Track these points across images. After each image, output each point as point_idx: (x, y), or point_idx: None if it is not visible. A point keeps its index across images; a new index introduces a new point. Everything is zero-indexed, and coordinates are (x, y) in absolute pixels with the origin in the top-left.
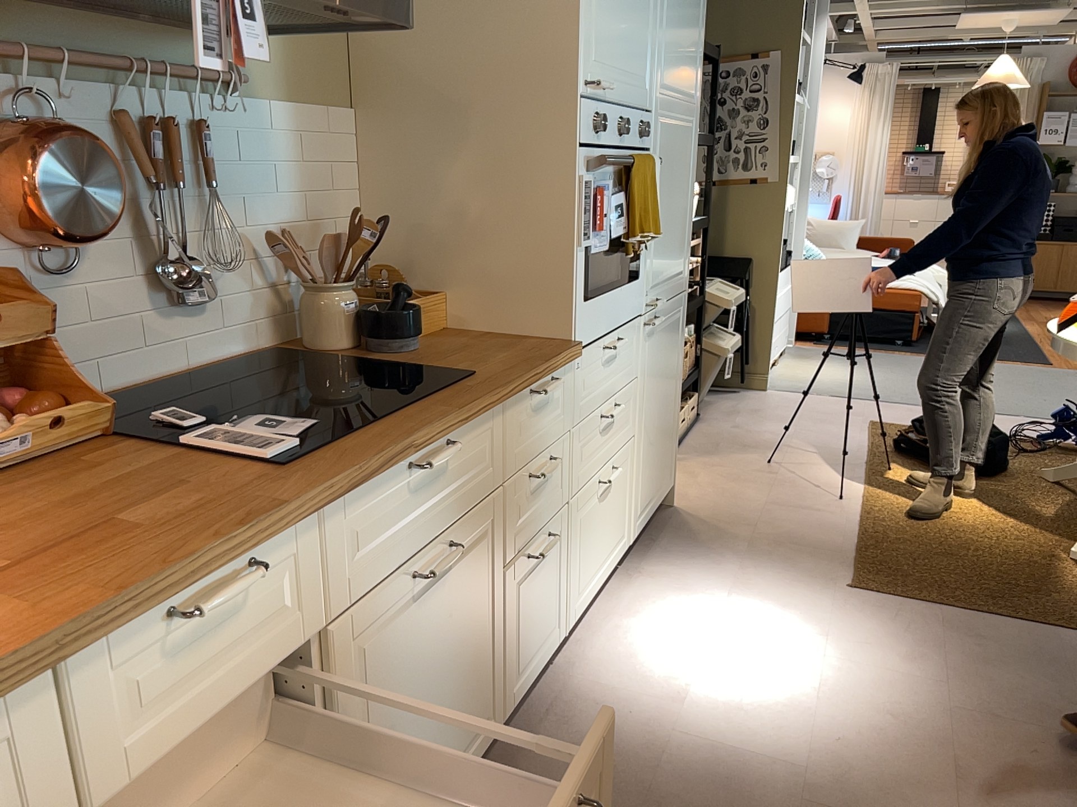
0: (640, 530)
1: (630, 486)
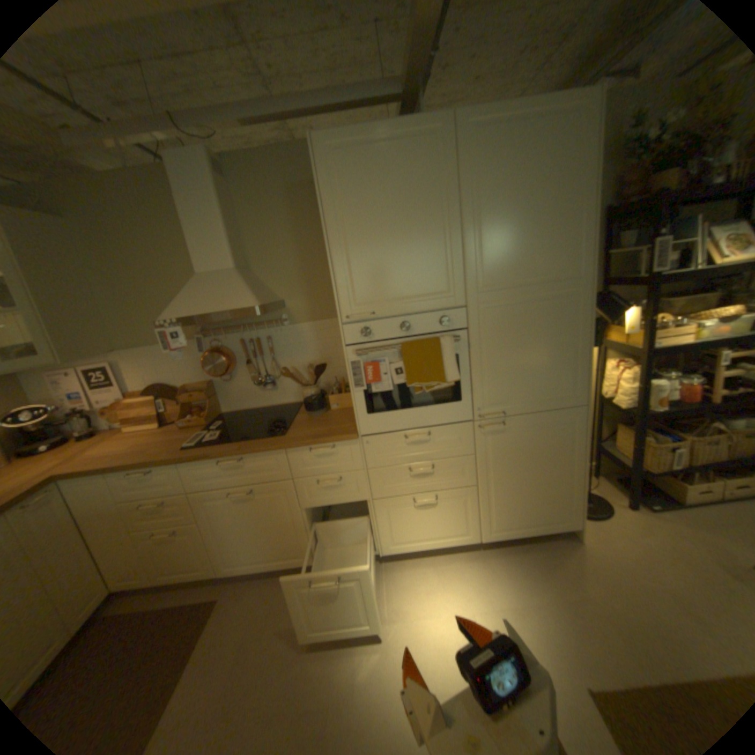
0: (502, 541)
1: (473, 512)
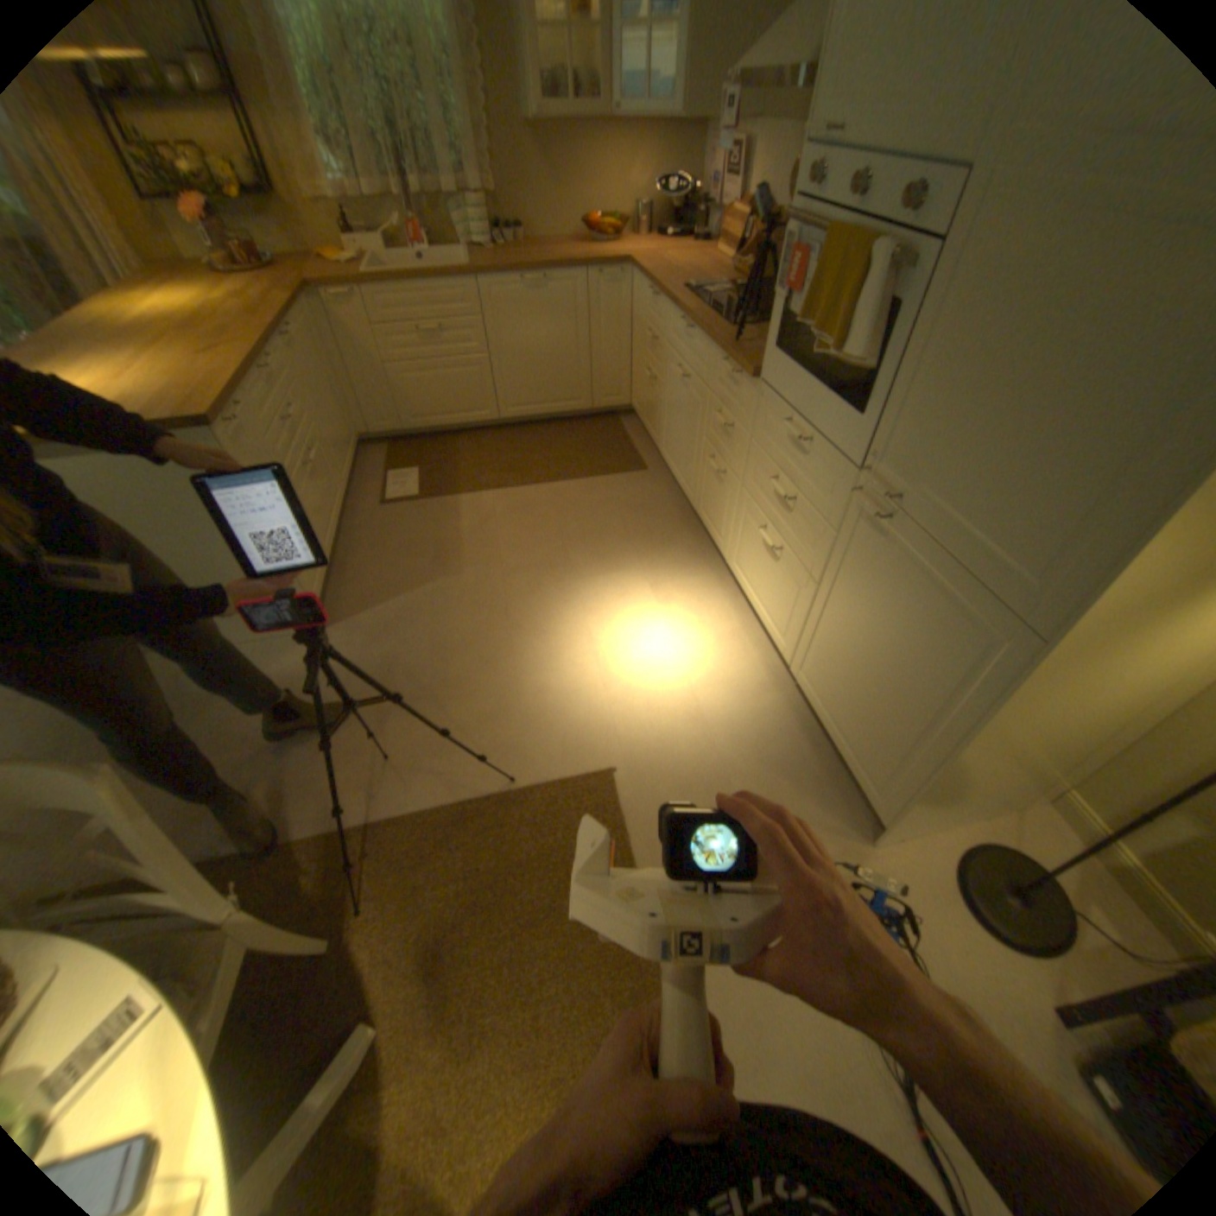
0: (802, 696)
1: (797, 619)
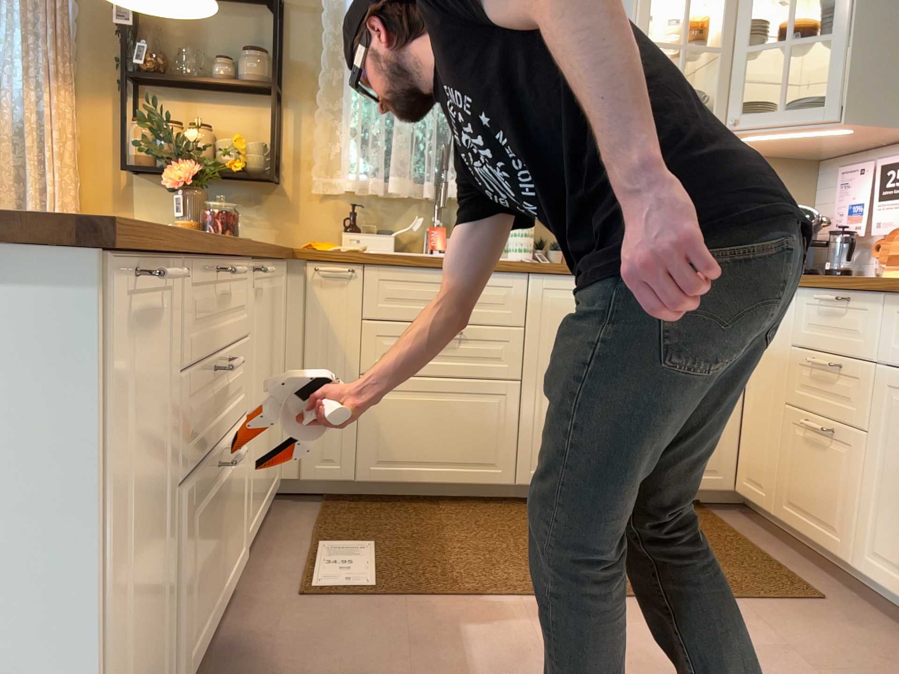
0: None
1: None
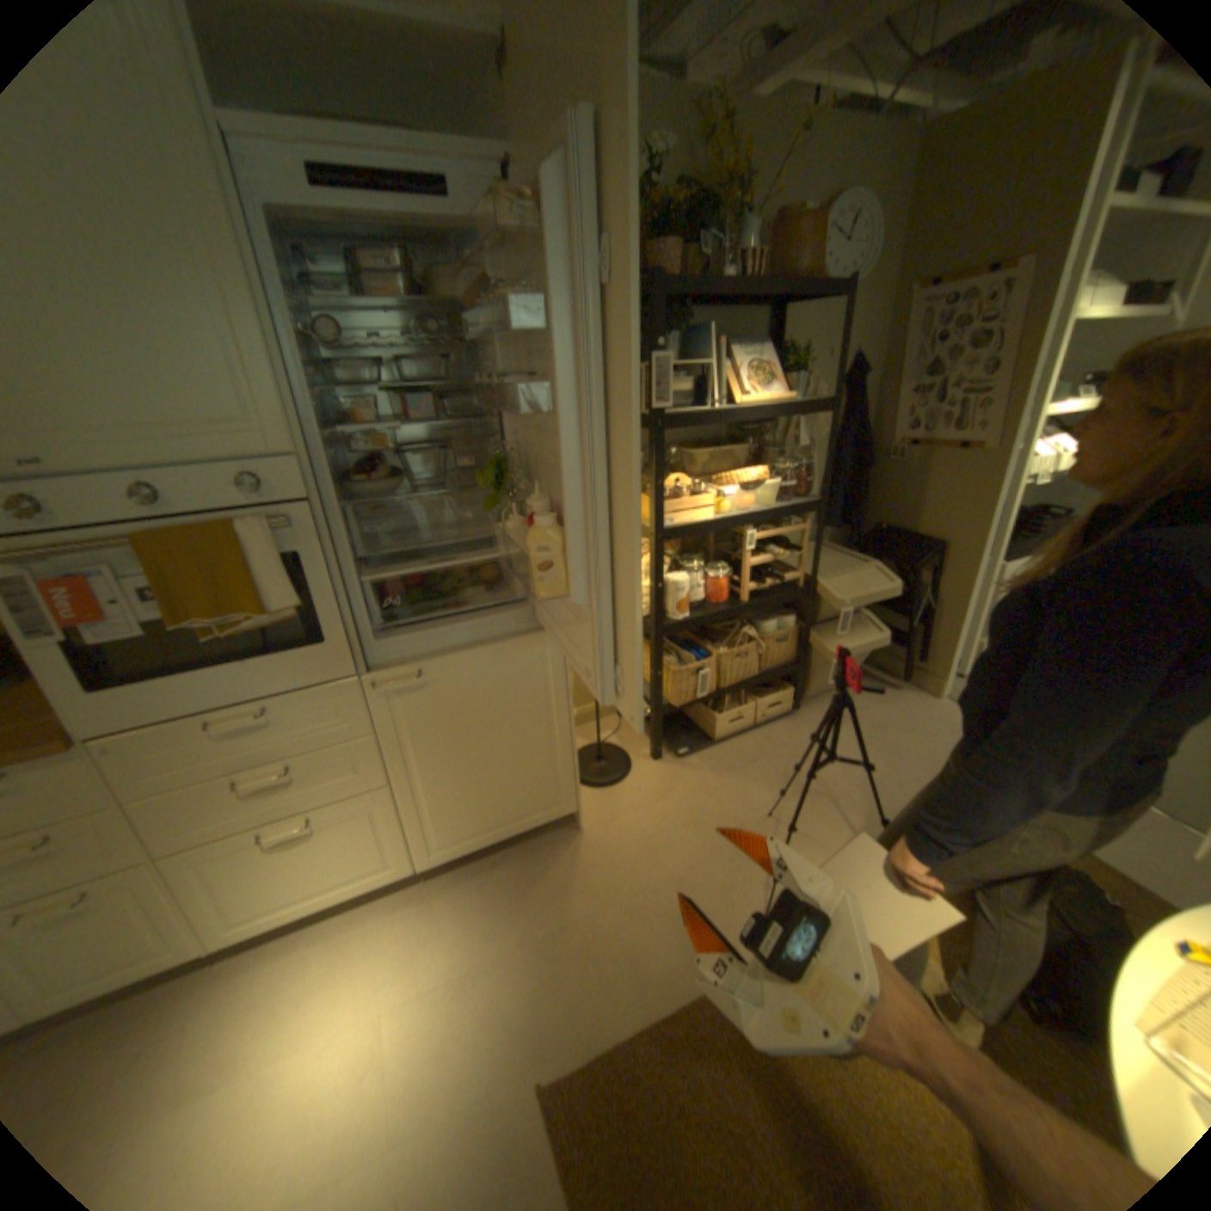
0: (450, 860)
1: (389, 830)
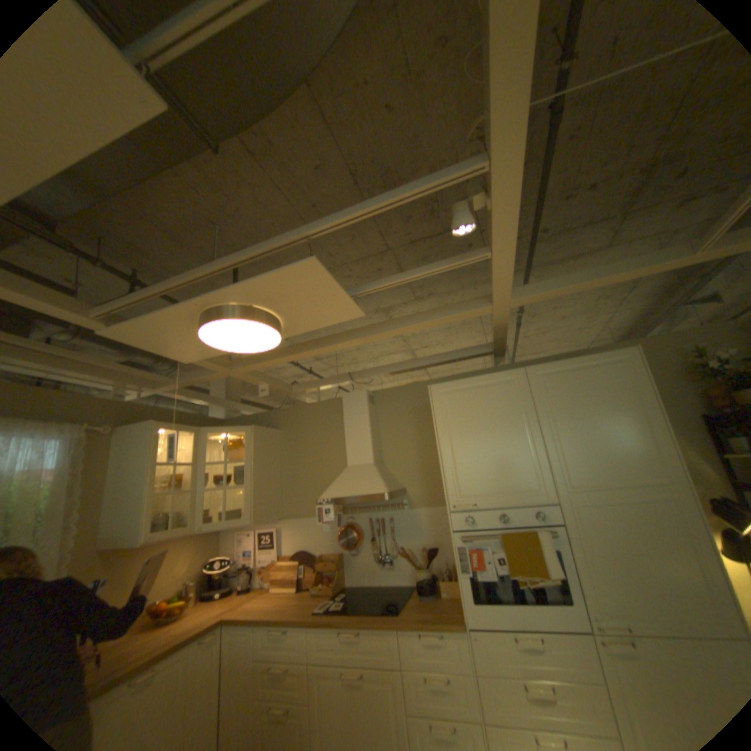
0: None
1: None
